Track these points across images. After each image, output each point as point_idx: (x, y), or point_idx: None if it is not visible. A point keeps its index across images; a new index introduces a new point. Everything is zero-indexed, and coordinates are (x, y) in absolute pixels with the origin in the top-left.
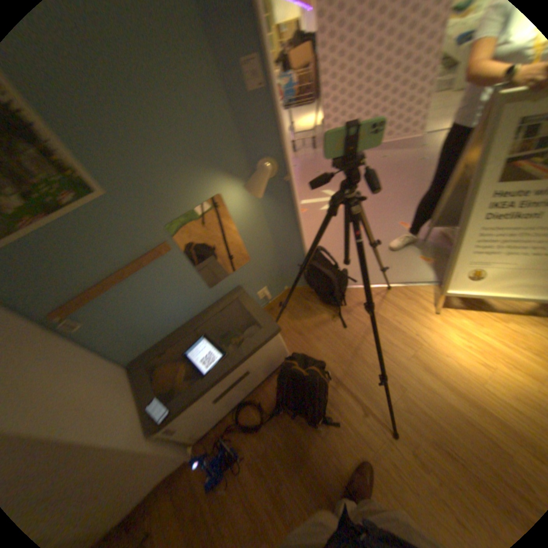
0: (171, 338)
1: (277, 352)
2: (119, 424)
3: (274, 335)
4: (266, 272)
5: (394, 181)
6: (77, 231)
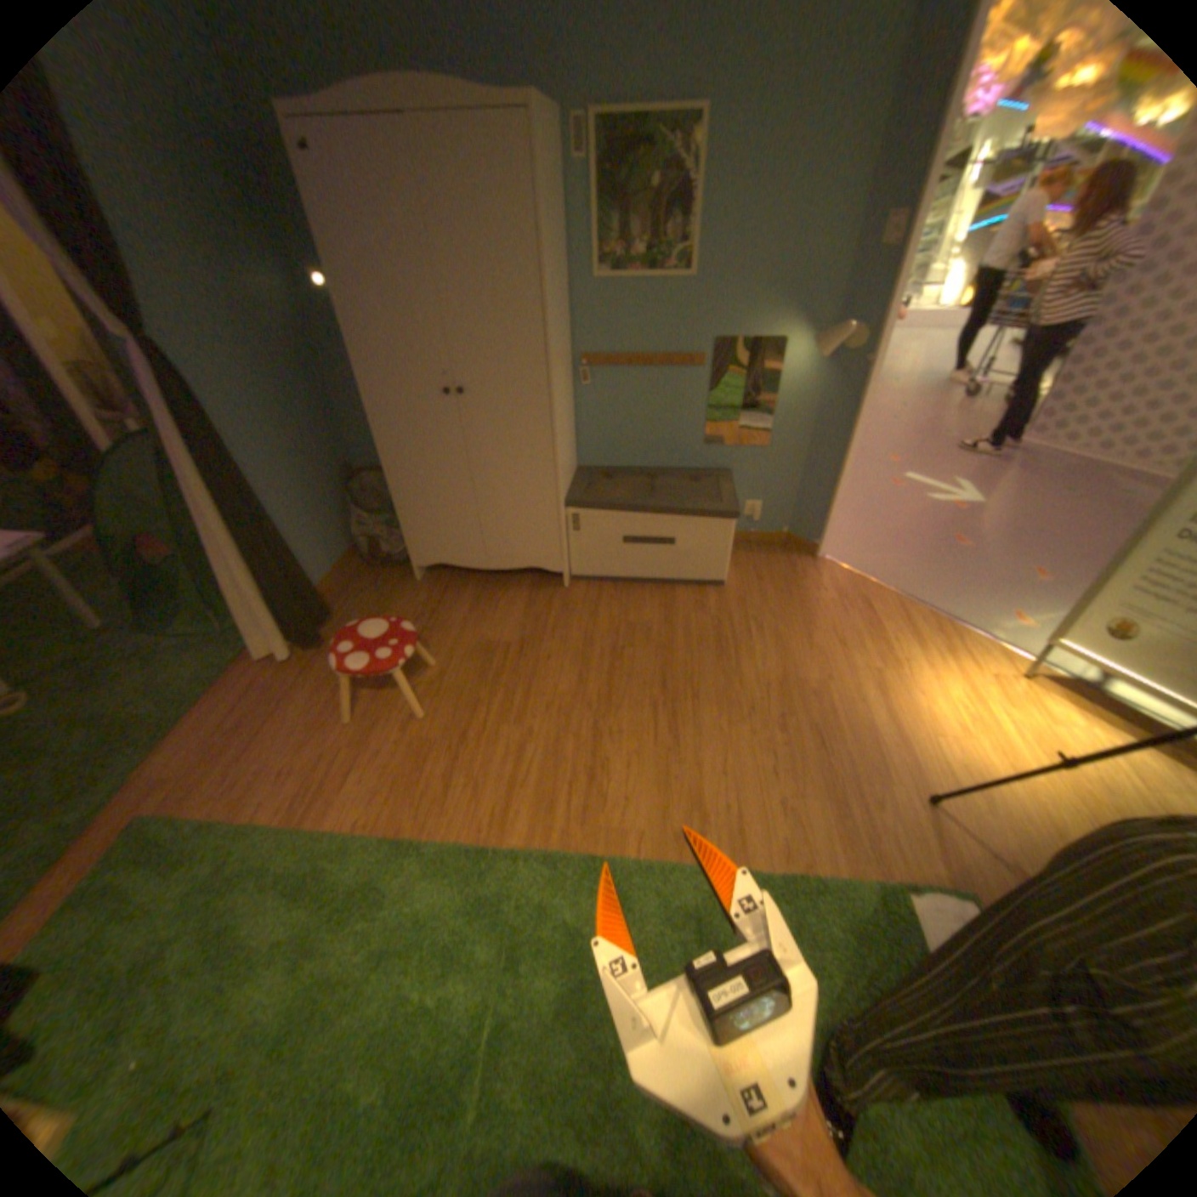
0: (631, 466)
1: (718, 551)
2: (563, 467)
3: (731, 516)
4: (773, 481)
5: (1103, 525)
6: (651, 297)
